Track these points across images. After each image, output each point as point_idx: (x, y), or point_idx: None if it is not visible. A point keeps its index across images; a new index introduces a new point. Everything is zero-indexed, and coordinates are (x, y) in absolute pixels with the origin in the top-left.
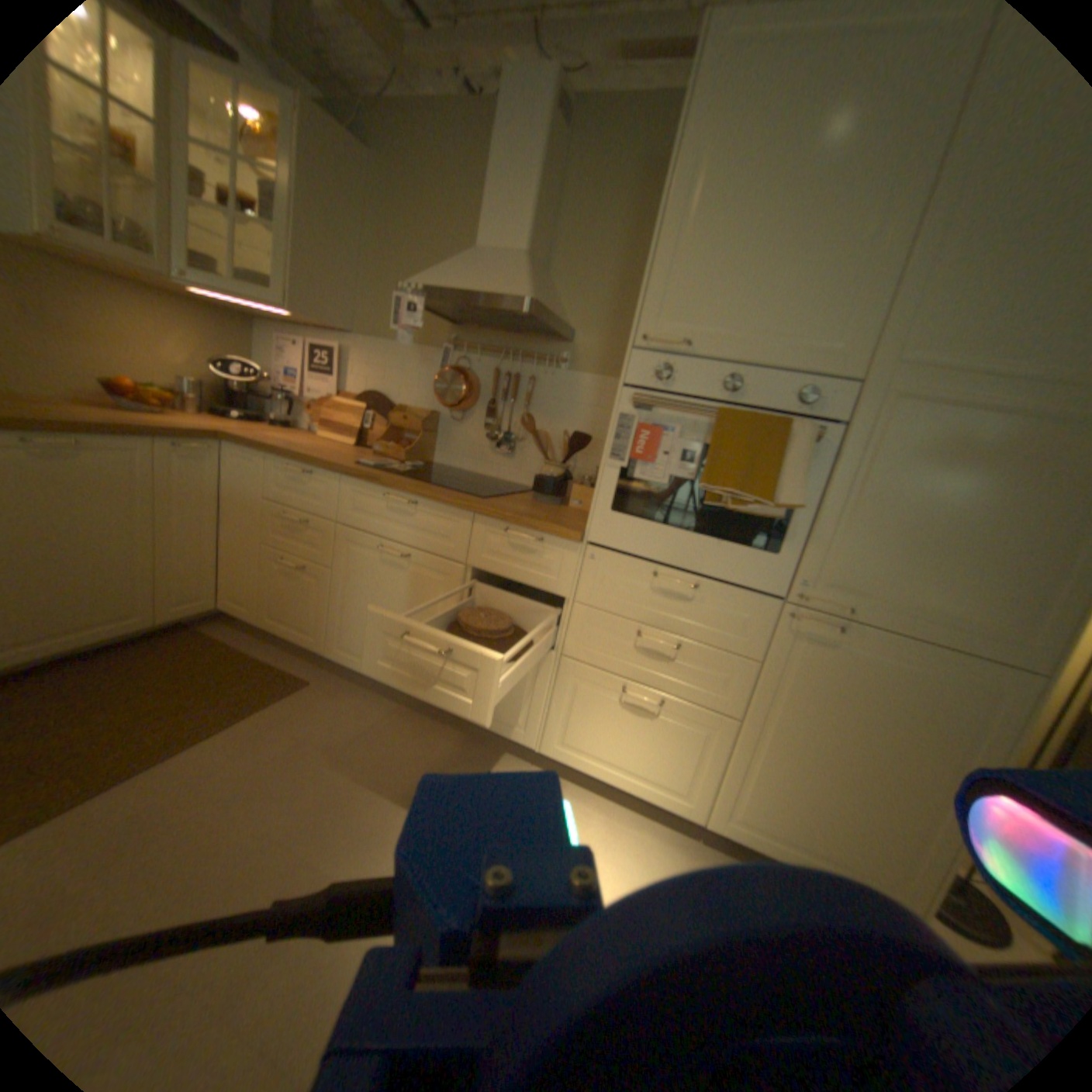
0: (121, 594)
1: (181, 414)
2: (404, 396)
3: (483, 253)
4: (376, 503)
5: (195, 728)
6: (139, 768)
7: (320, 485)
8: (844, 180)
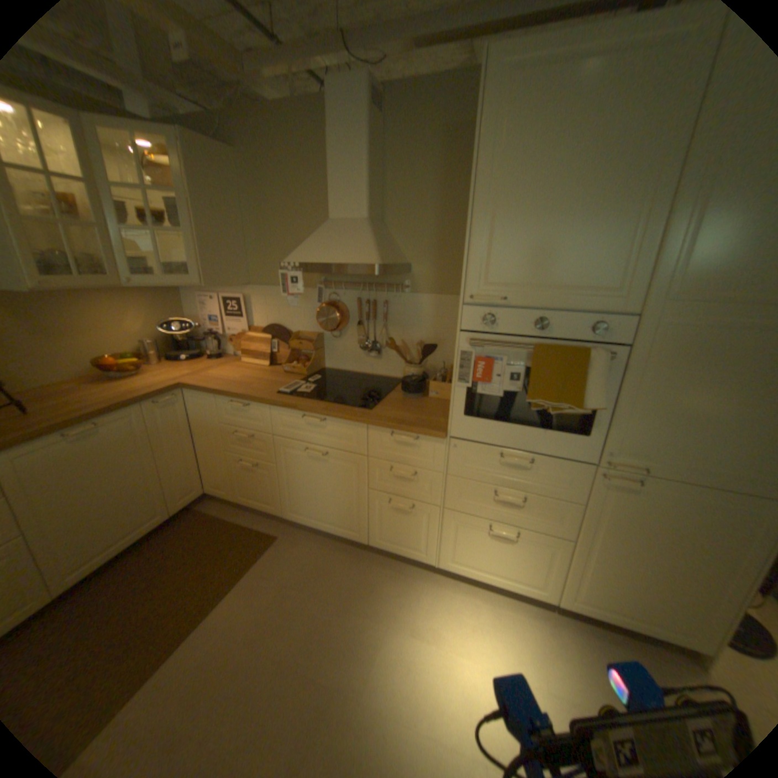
0: (146, 506)
1: (149, 369)
2: (296, 324)
3: (335, 226)
4: (298, 421)
5: (217, 589)
6: (192, 627)
7: (257, 412)
8: (609, 169)
